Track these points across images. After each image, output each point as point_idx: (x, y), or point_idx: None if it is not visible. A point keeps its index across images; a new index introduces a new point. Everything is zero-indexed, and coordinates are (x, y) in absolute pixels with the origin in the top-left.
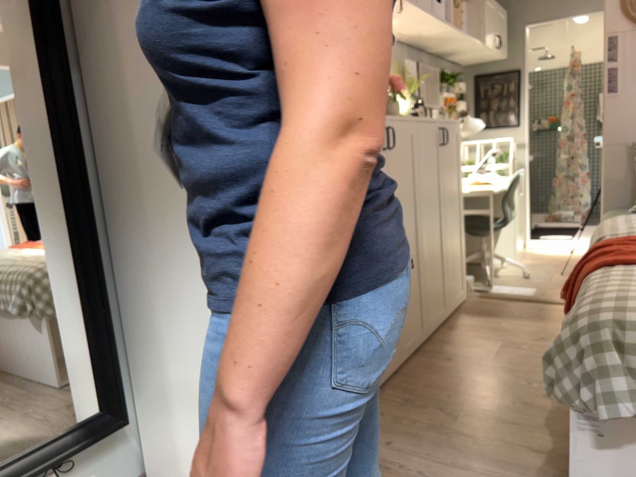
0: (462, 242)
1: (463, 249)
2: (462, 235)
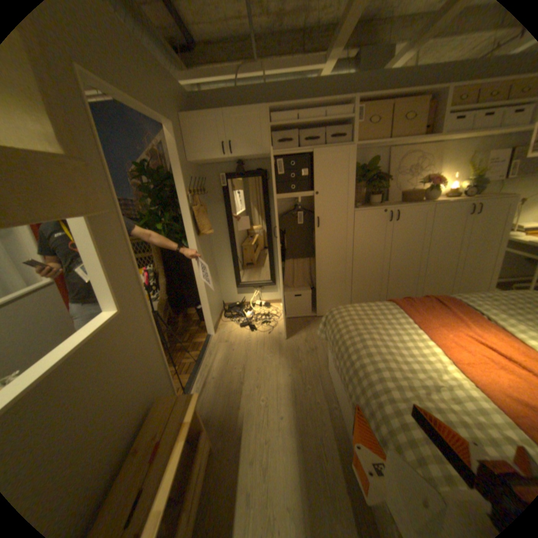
0: (497, 274)
1: (497, 278)
2: (498, 269)
